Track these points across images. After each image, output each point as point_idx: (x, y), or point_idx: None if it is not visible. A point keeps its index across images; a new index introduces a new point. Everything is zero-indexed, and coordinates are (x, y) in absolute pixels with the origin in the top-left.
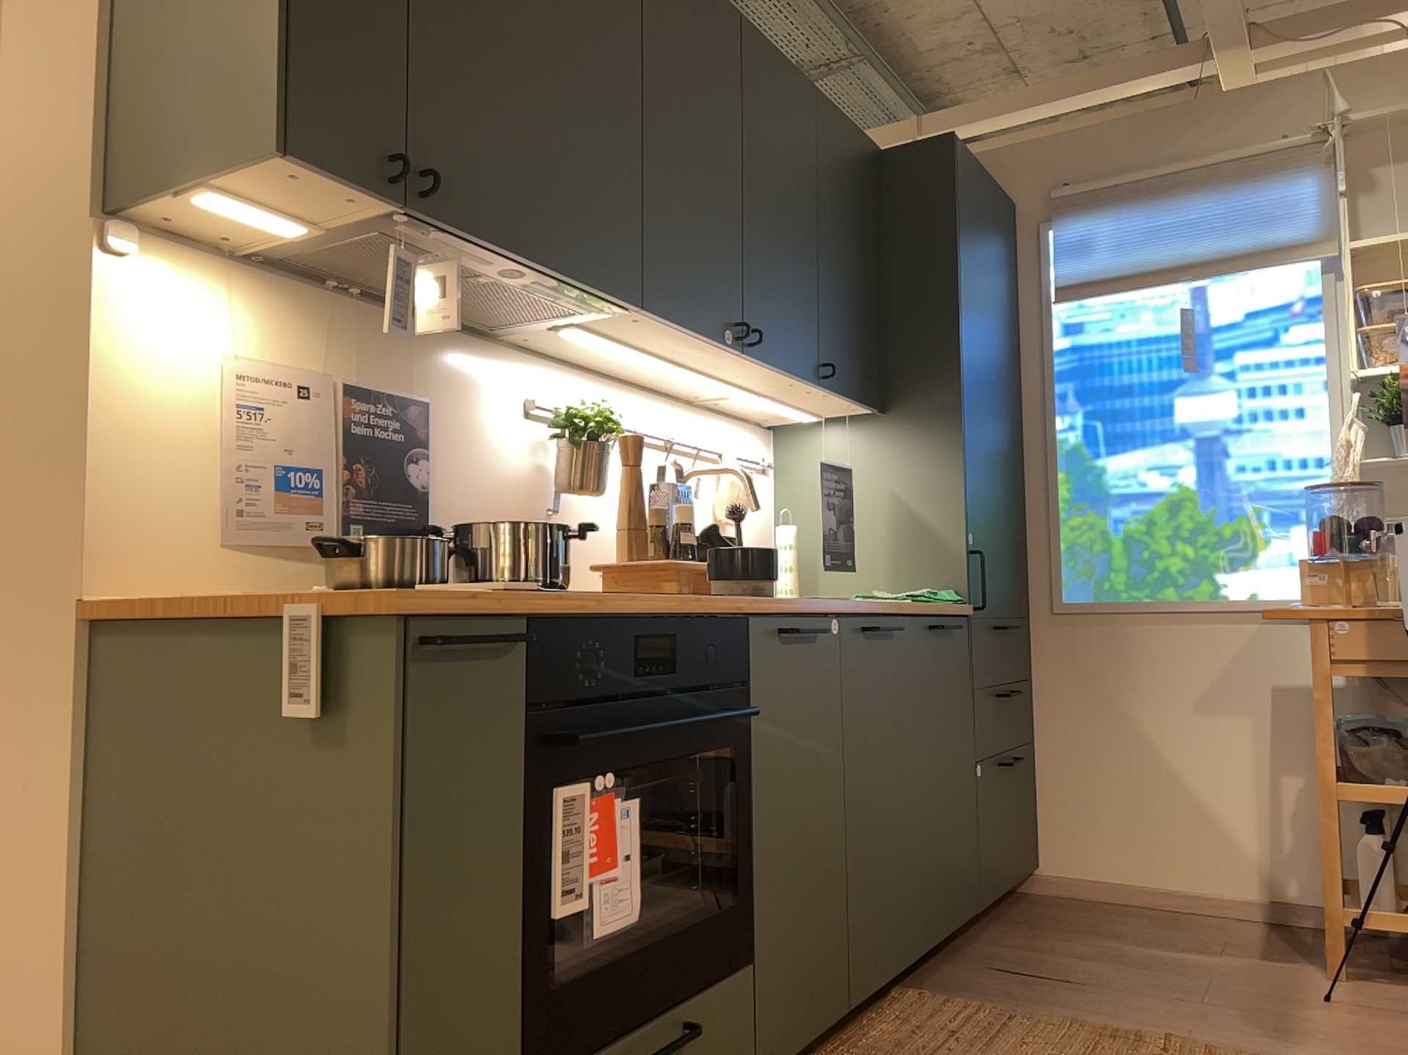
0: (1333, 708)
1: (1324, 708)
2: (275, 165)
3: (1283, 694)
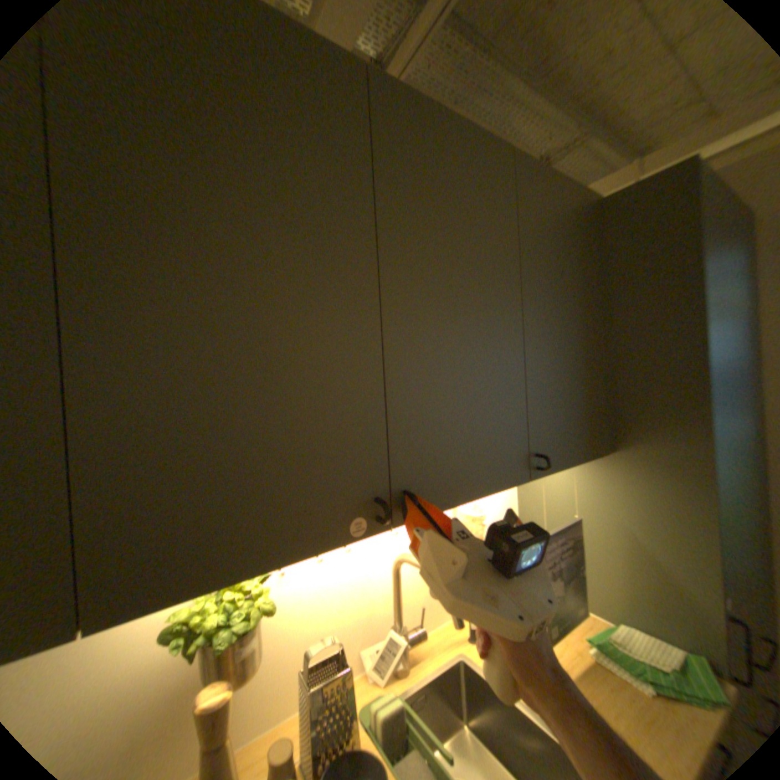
0: None
1: None
2: None
3: None
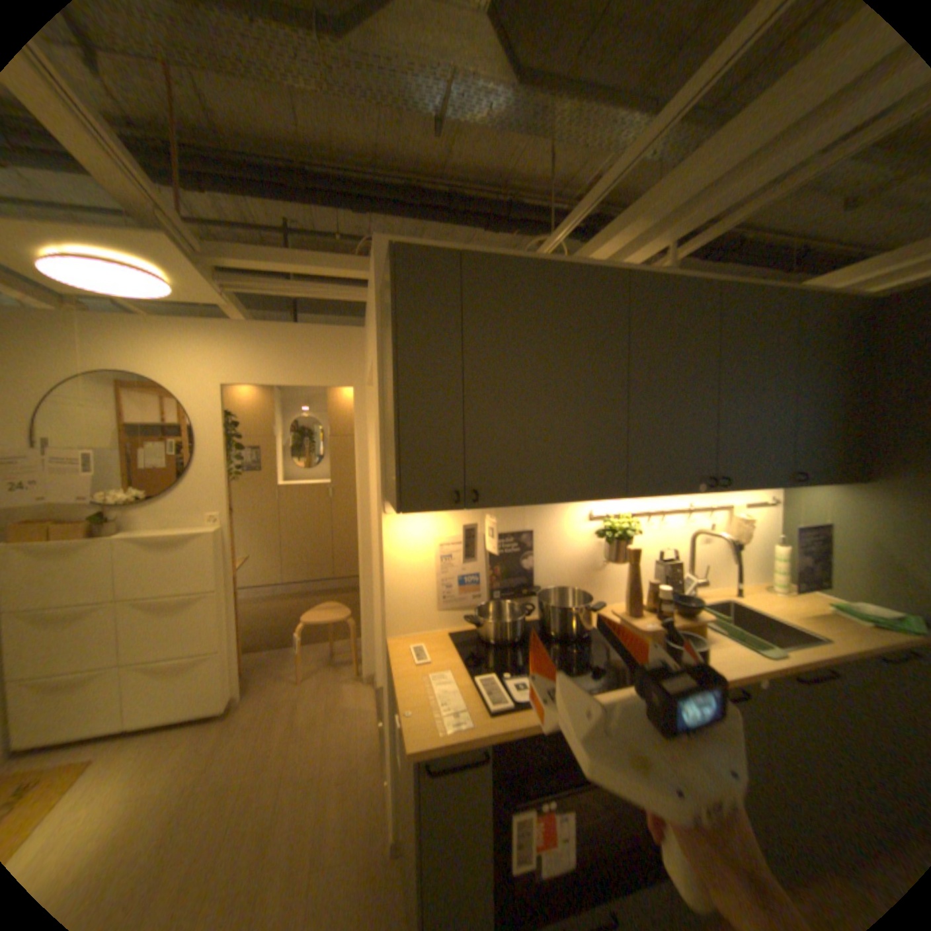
0: None
1: None
2: (403, 511)
3: None
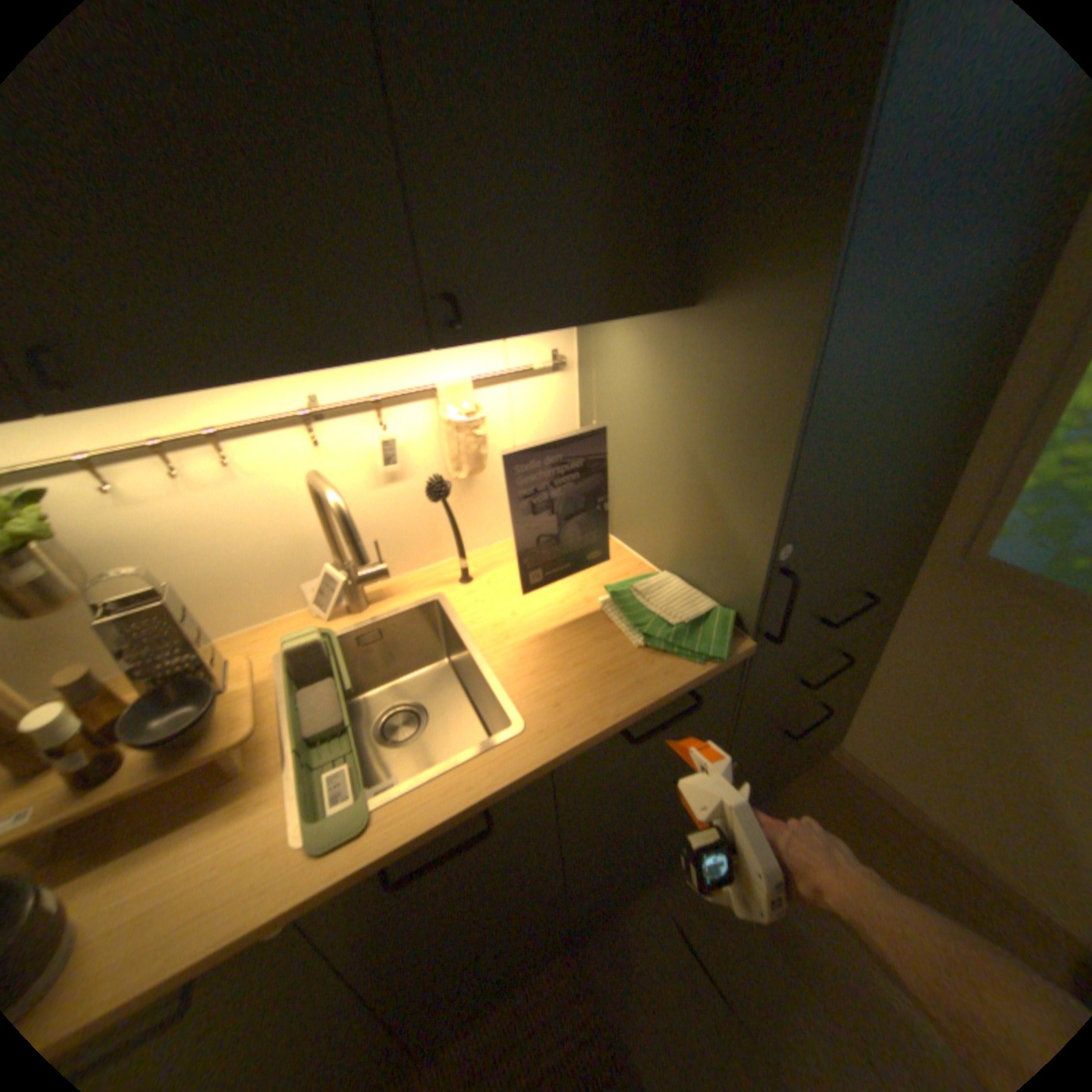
0: None
1: None
2: None
3: None
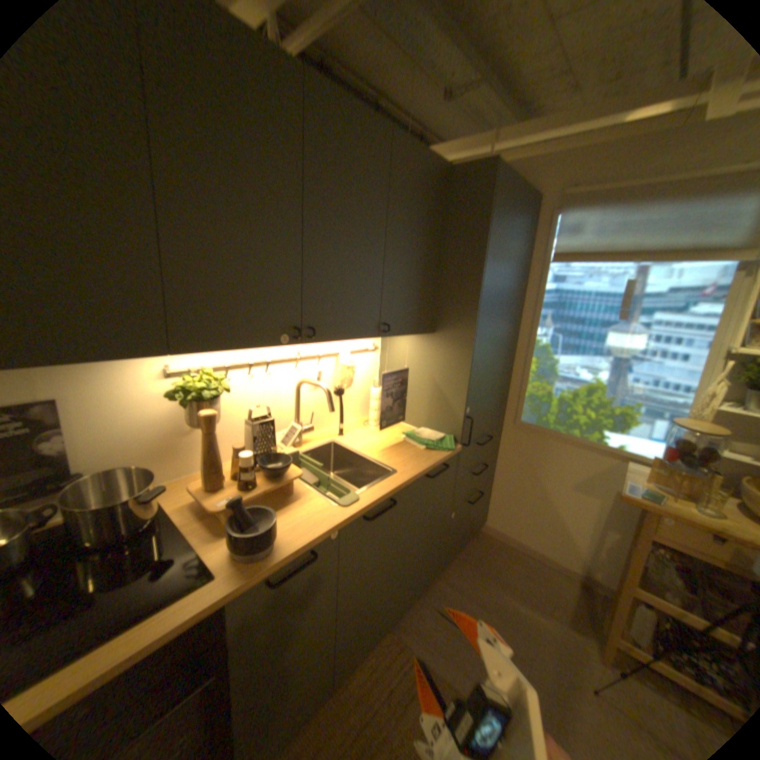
0: (649, 558)
1: (643, 556)
2: None
3: (623, 498)
